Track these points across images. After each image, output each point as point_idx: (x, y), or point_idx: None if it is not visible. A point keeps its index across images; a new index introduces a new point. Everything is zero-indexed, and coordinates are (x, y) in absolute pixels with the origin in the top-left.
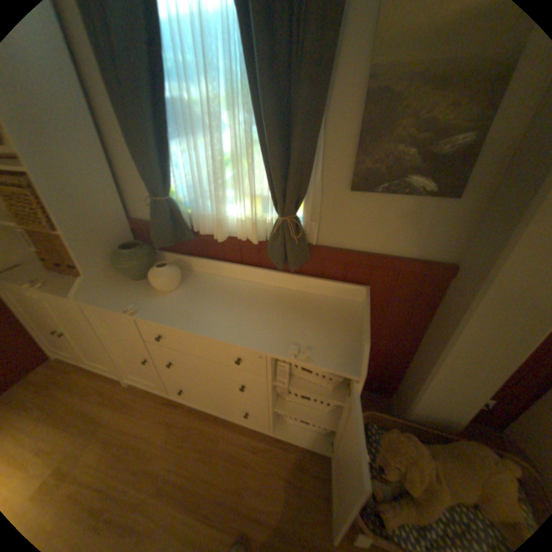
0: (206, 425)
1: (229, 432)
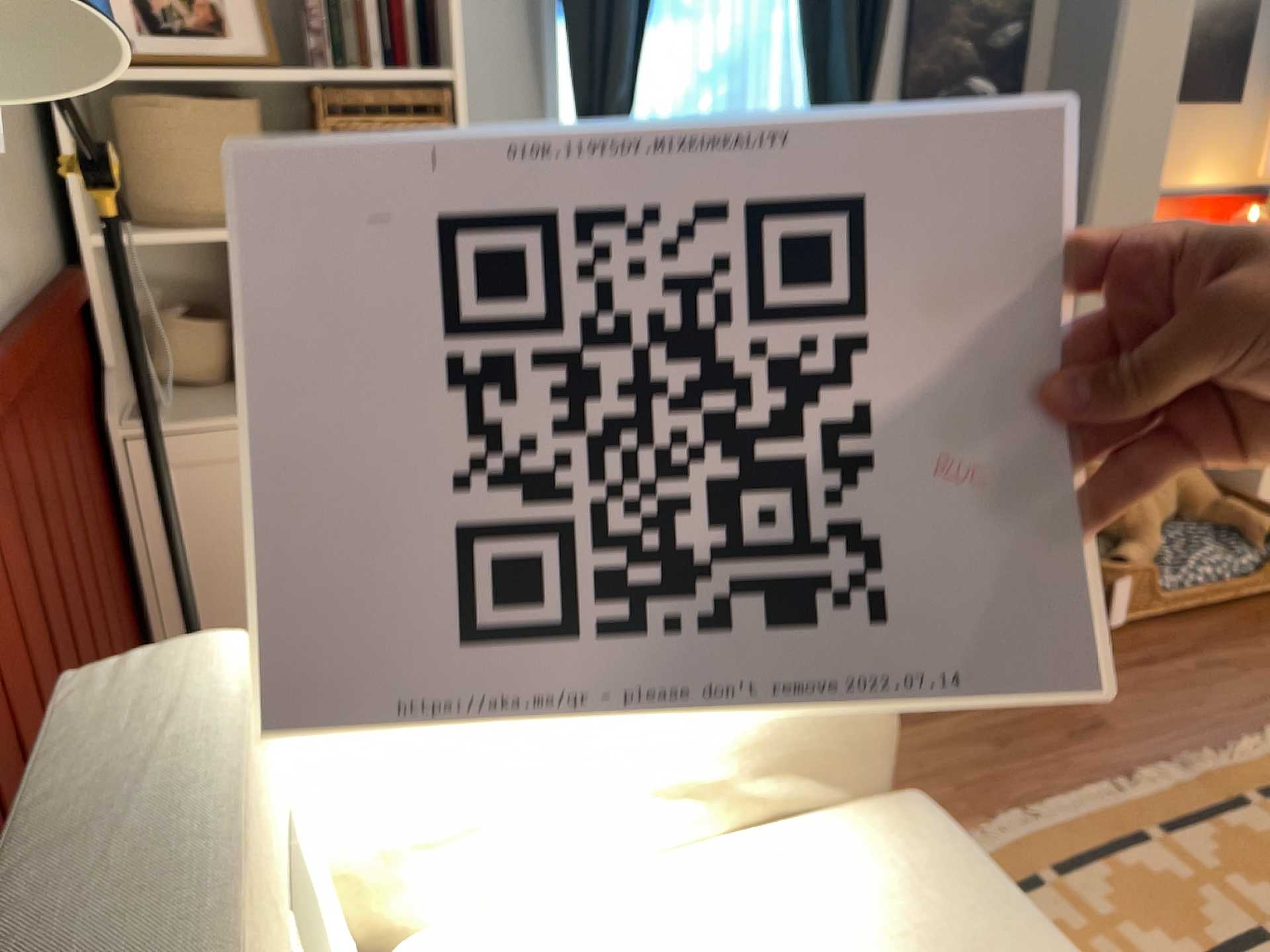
0: None
1: None
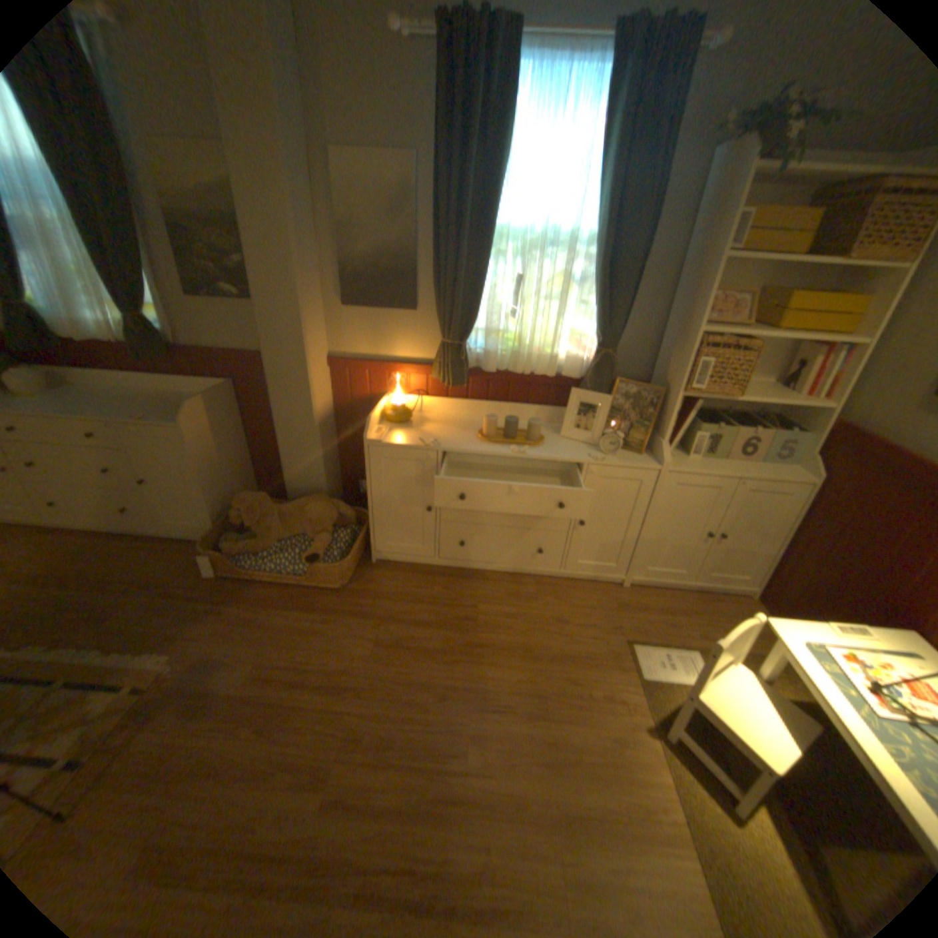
0: (86, 540)
1: (112, 542)
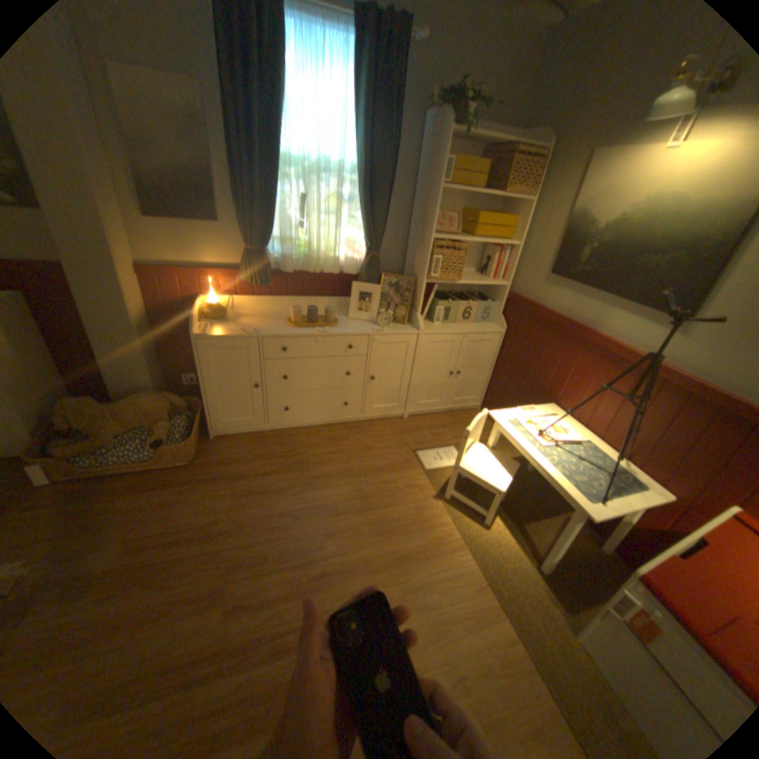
0: None
1: None
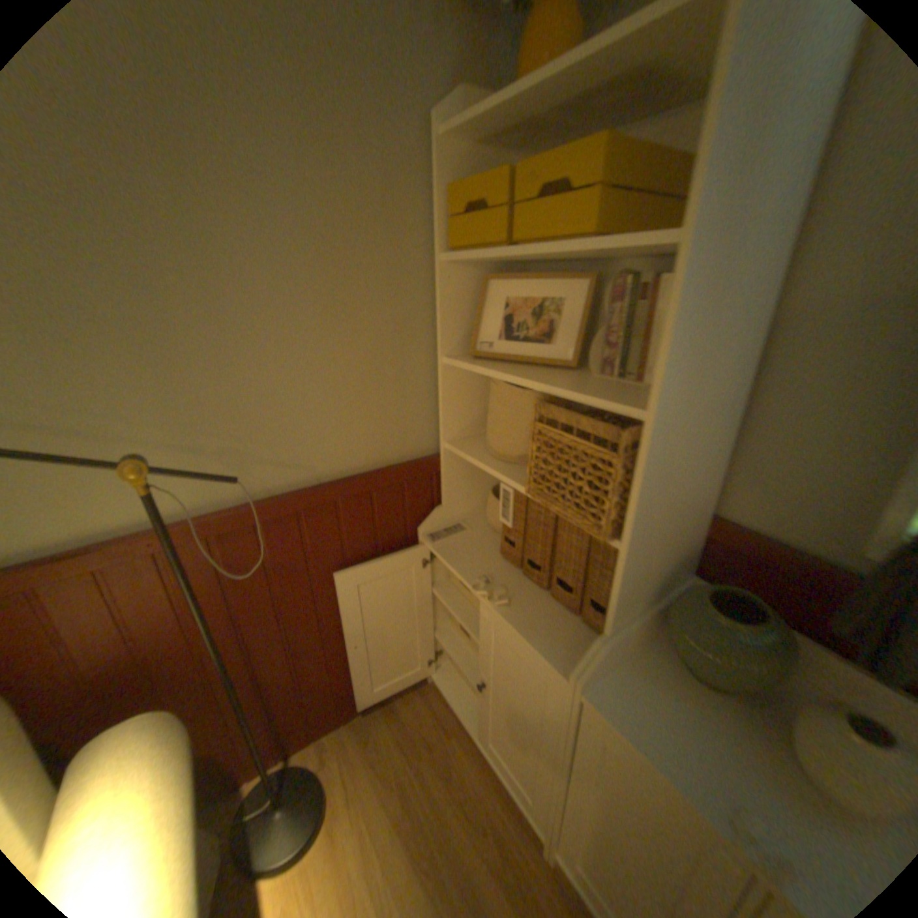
0: None
1: None
